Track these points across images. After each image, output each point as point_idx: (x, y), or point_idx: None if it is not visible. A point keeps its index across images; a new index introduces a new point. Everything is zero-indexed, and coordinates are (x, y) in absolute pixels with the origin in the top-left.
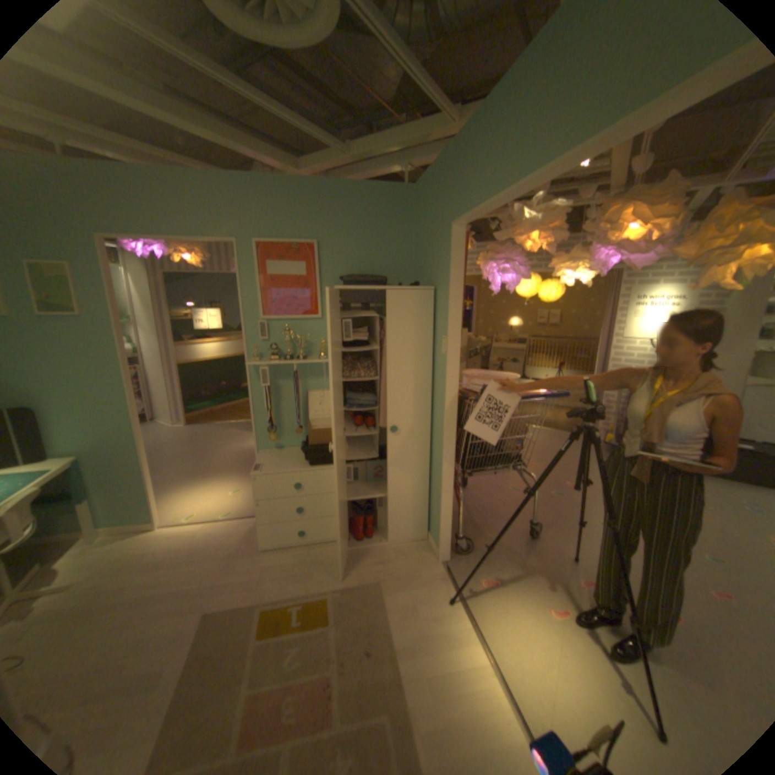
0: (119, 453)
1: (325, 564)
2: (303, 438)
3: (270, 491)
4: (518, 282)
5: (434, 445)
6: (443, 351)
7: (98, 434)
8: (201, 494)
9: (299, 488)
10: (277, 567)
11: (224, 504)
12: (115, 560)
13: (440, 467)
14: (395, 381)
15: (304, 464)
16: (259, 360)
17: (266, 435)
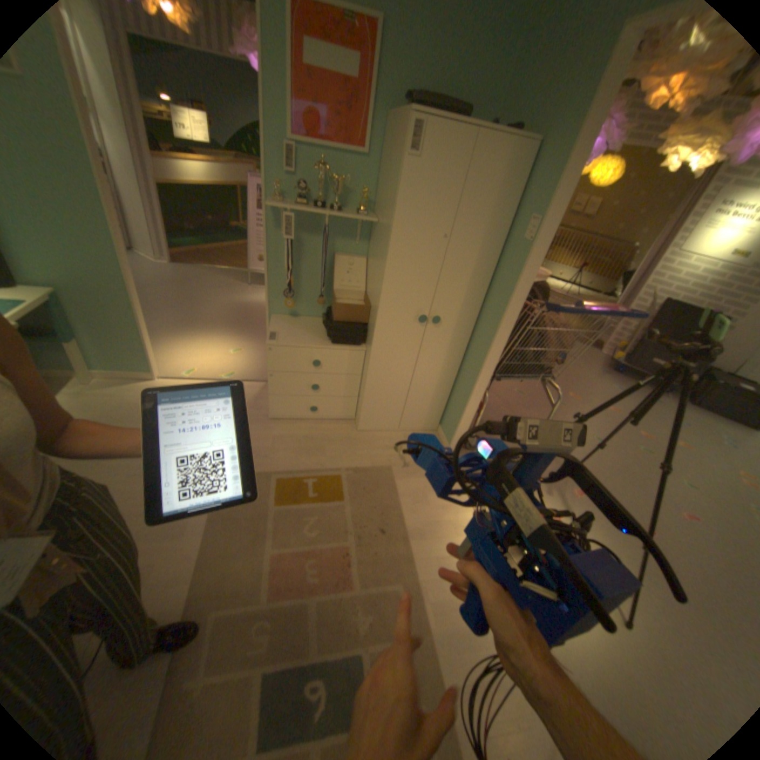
0: (105, 291)
1: (337, 440)
2: (321, 308)
3: (286, 364)
4: (601, 151)
5: (473, 344)
6: (528, 236)
7: (76, 264)
8: (199, 347)
9: (318, 365)
10: (288, 437)
11: (225, 362)
12: (116, 405)
13: (476, 369)
14: (453, 263)
15: (325, 340)
16: (281, 200)
17: (280, 298)
